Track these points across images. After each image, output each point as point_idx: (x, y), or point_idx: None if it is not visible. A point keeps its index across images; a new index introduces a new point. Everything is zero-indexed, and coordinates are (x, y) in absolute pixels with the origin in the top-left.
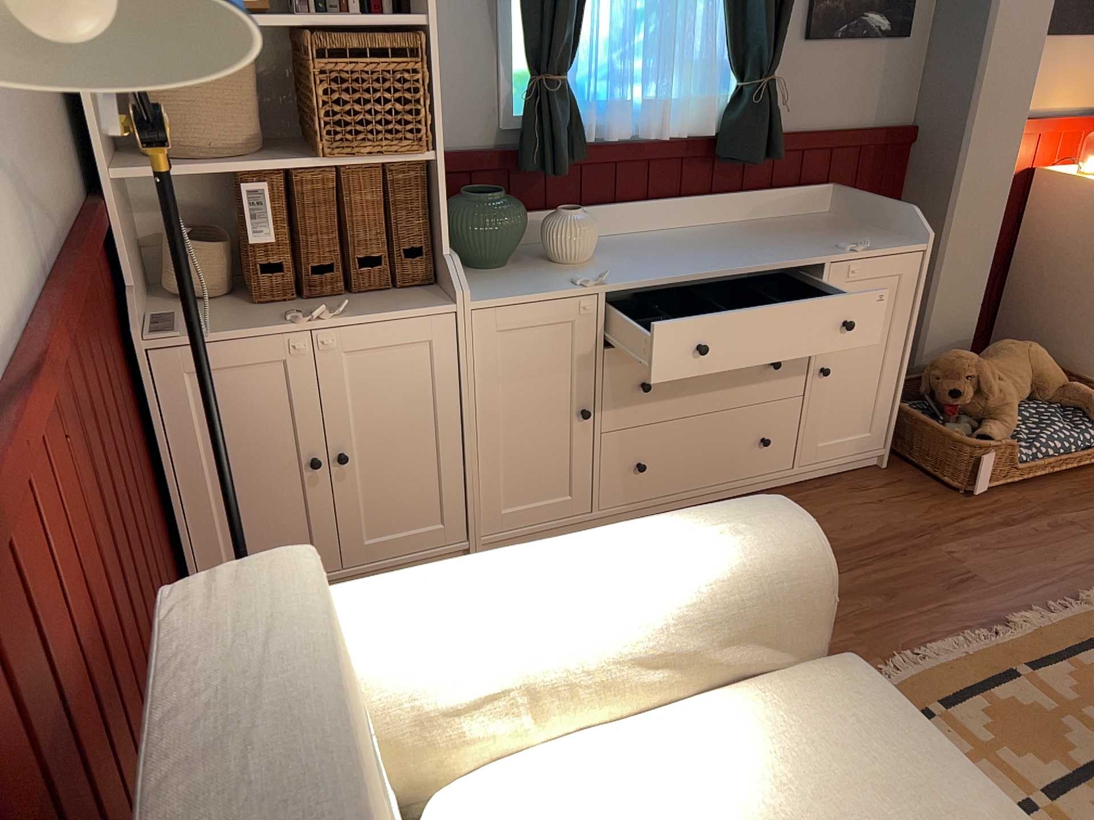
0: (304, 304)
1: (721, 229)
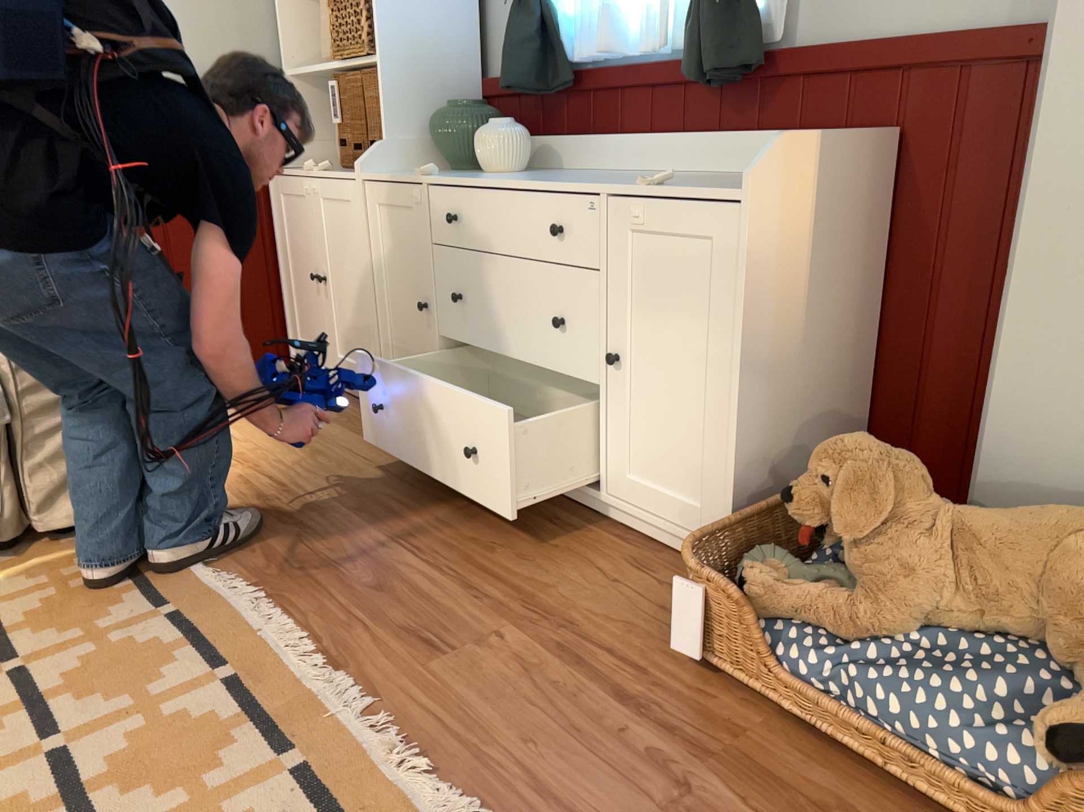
0: (347, 172)
1: (687, 176)
